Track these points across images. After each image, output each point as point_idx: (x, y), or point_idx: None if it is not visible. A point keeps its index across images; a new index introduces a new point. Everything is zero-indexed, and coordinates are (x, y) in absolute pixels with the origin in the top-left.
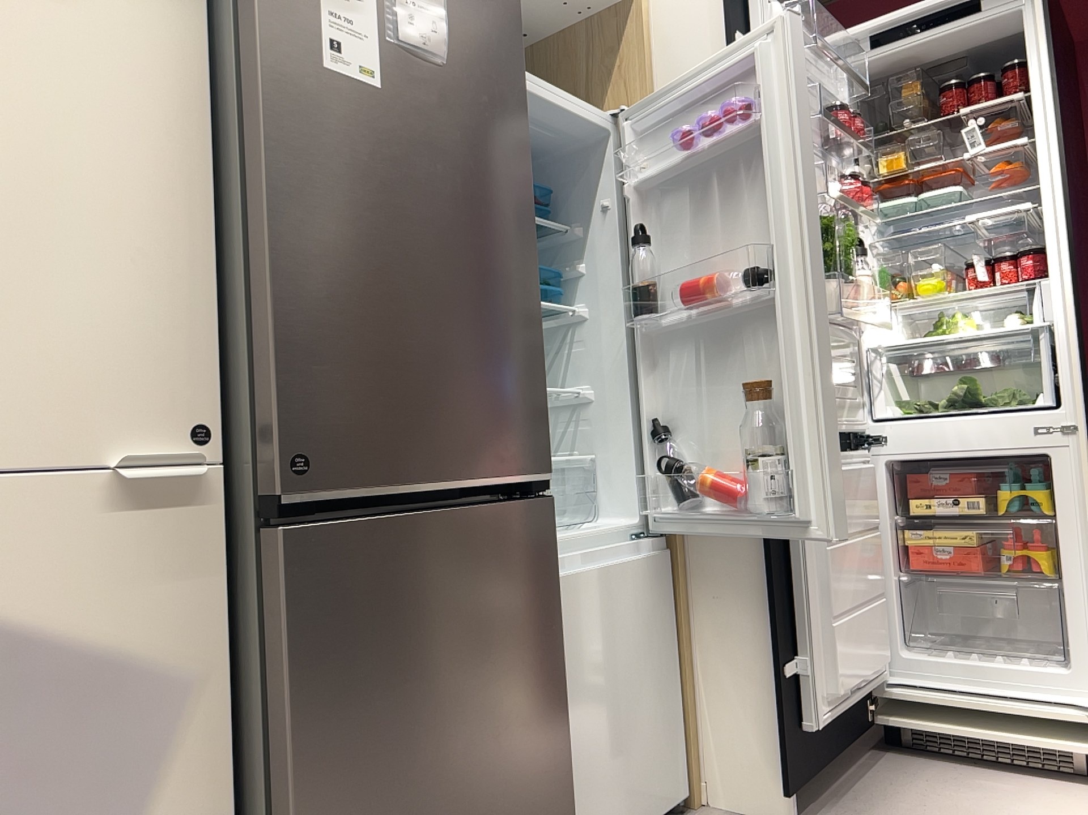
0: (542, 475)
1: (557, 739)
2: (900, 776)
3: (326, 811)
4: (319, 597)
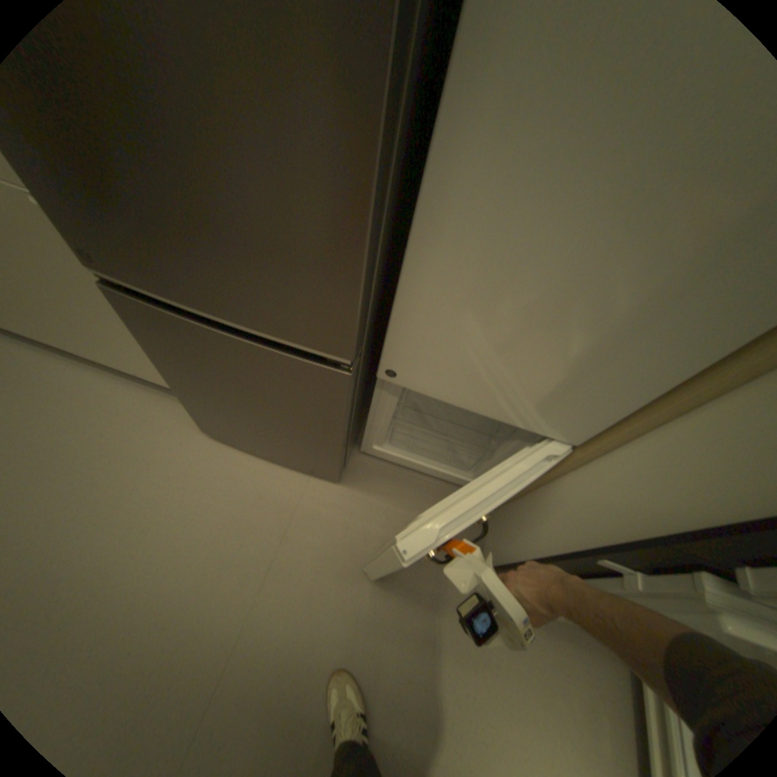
0: (339, 354)
1: (332, 446)
2: (583, 648)
3: (182, 386)
4: (141, 323)
